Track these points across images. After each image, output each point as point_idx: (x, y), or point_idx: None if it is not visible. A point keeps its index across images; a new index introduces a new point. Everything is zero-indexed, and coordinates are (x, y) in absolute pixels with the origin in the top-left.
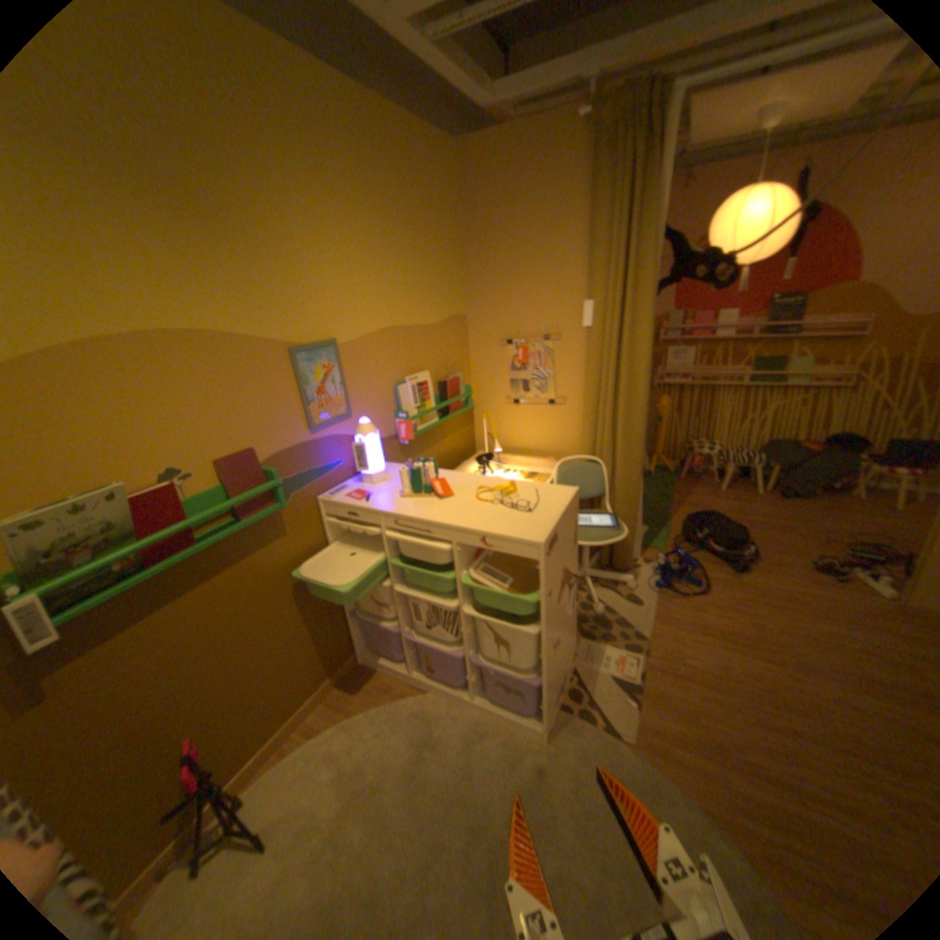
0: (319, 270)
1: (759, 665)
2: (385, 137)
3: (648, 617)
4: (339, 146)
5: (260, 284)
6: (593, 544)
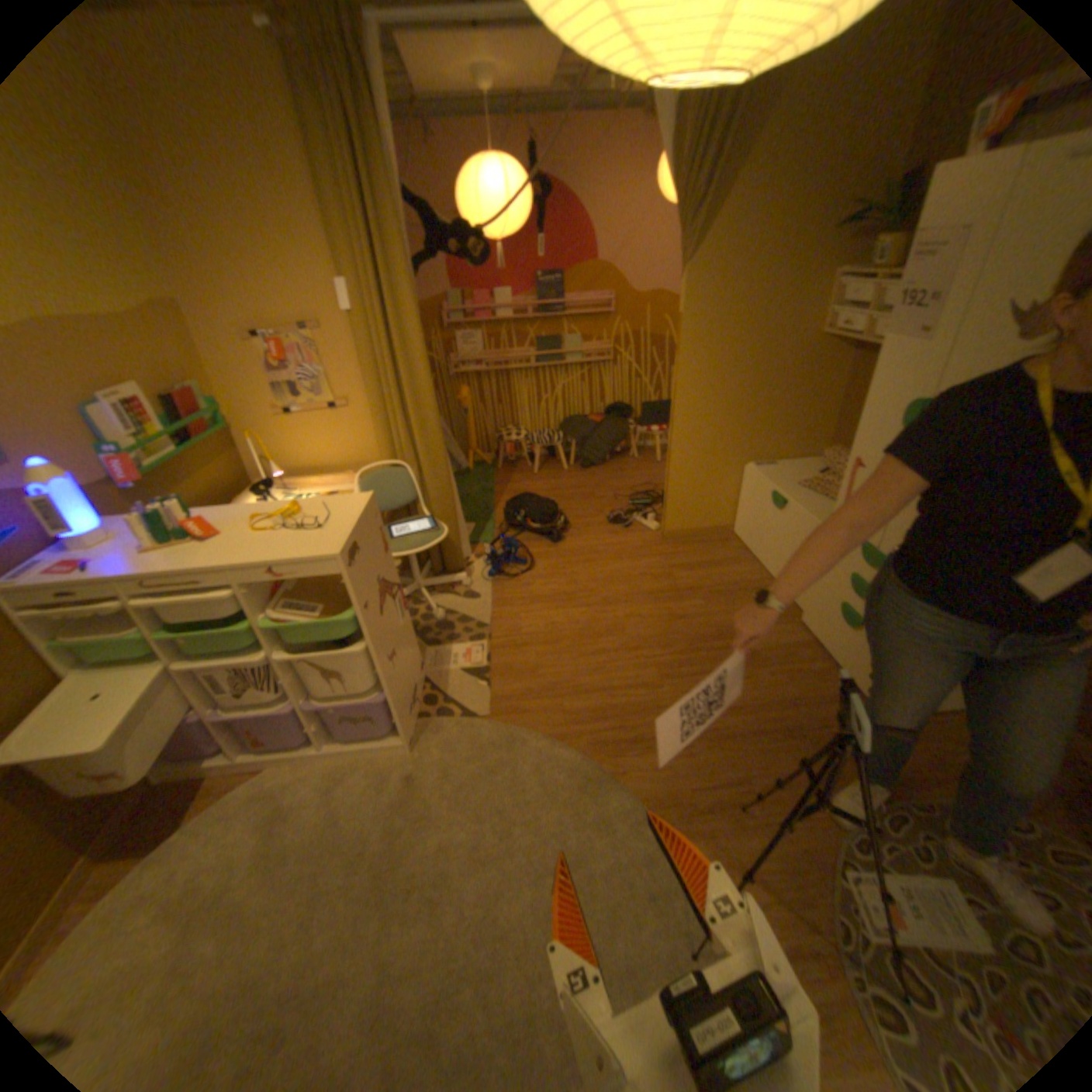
0: None
1: (574, 612)
2: None
3: (484, 606)
4: None
5: None
6: (414, 552)
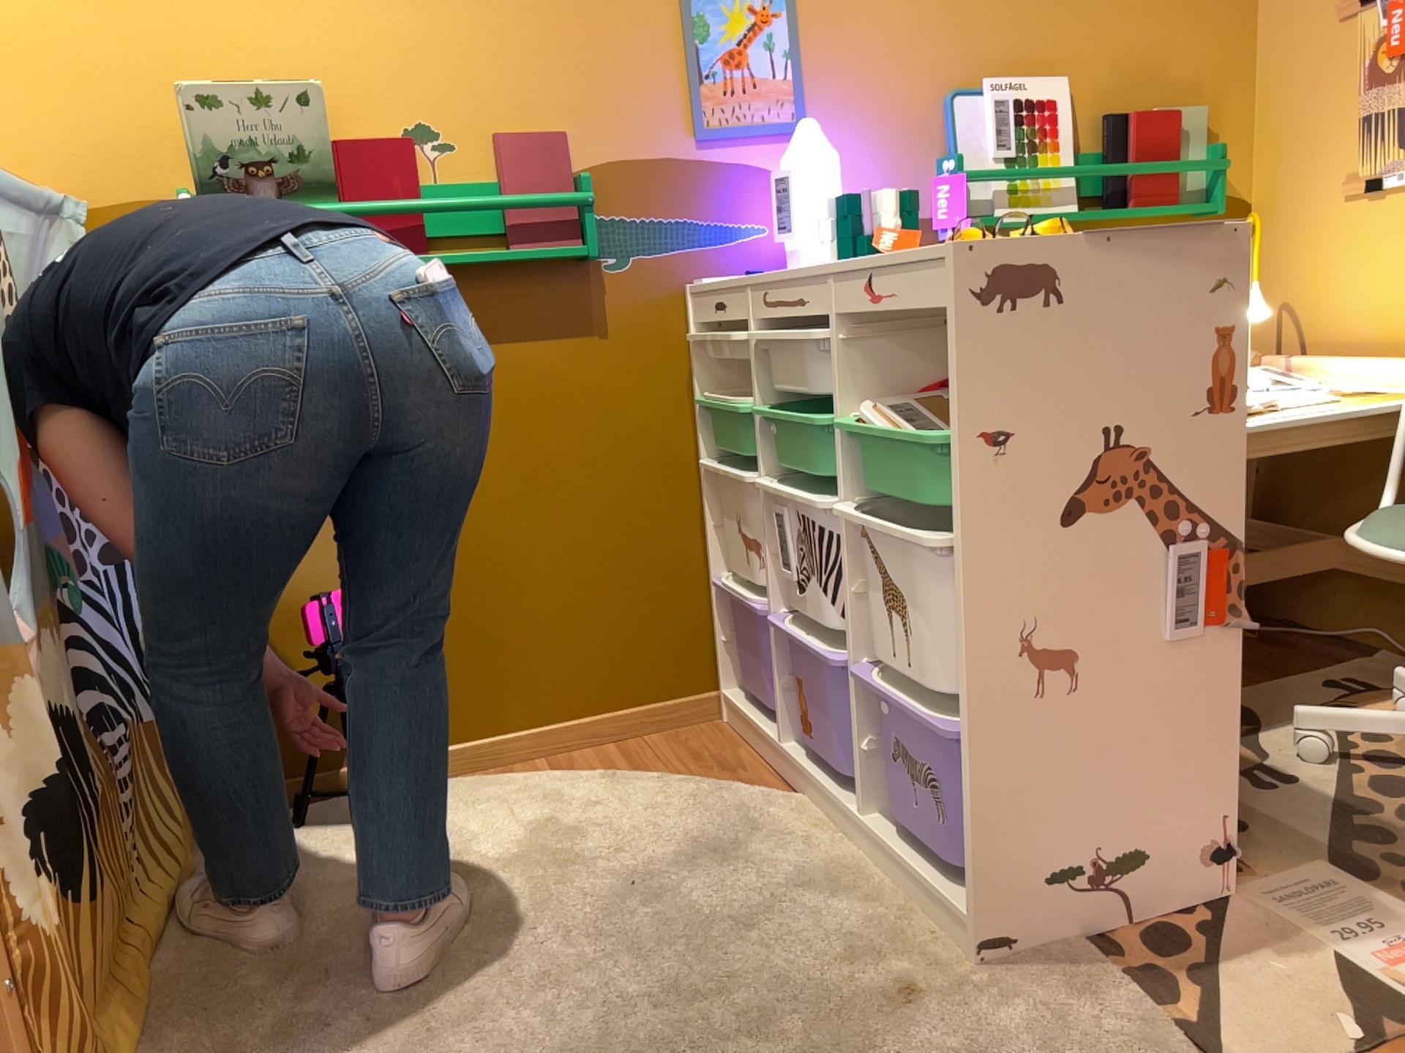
0: None
1: None
2: None
3: None
4: None
5: None
6: None
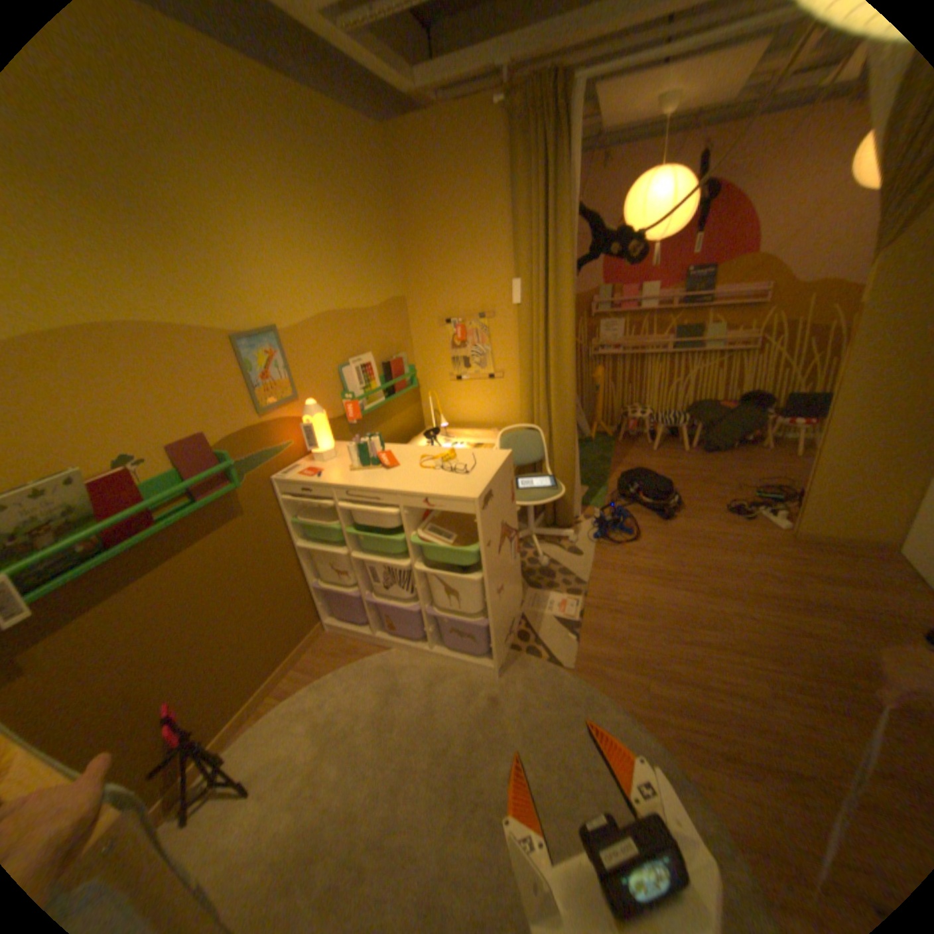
0: (252, 259)
1: (677, 594)
2: (307, 125)
3: (586, 564)
4: (262, 135)
5: (194, 275)
6: (534, 504)
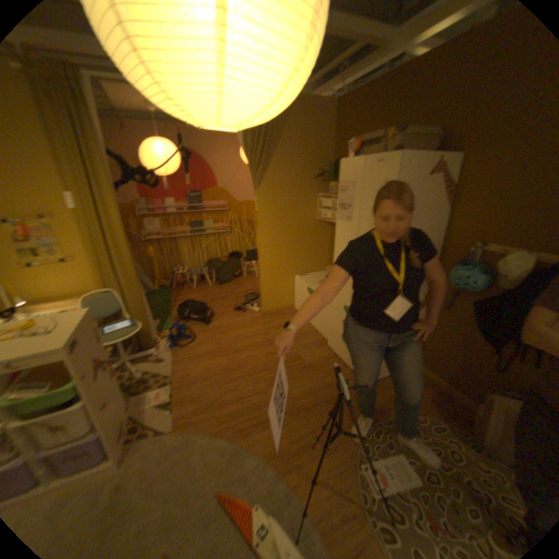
0: None
1: (219, 361)
2: None
3: (166, 367)
4: None
5: None
6: (119, 341)
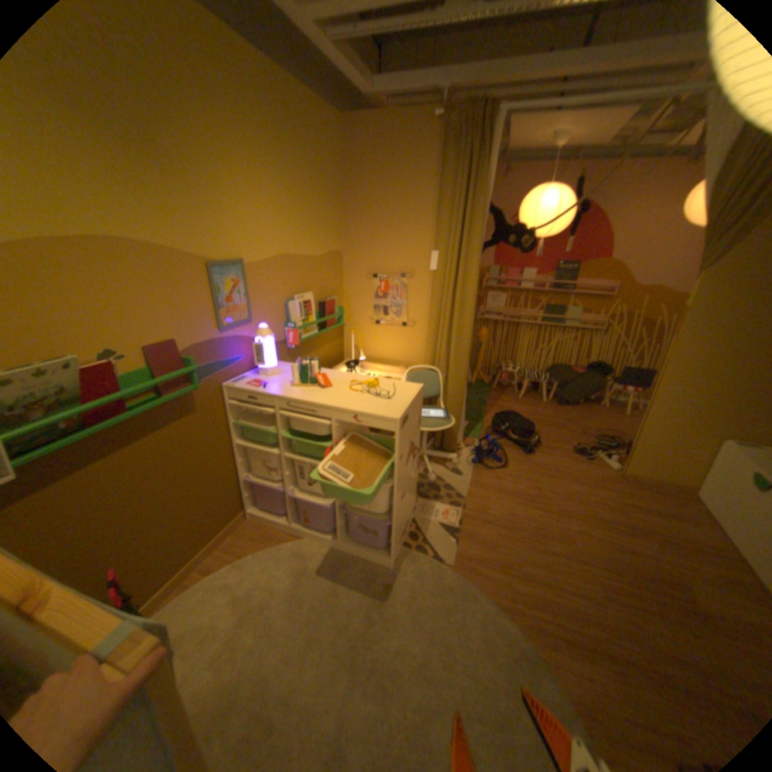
0: (232, 205)
1: (535, 513)
2: (288, 107)
3: (465, 483)
4: (253, 109)
5: (186, 210)
6: (429, 430)
